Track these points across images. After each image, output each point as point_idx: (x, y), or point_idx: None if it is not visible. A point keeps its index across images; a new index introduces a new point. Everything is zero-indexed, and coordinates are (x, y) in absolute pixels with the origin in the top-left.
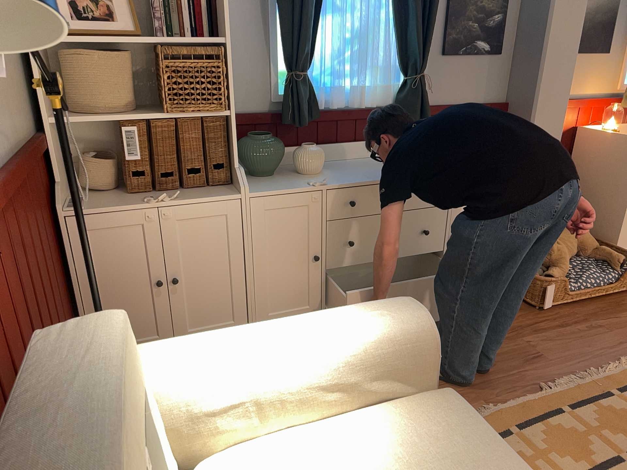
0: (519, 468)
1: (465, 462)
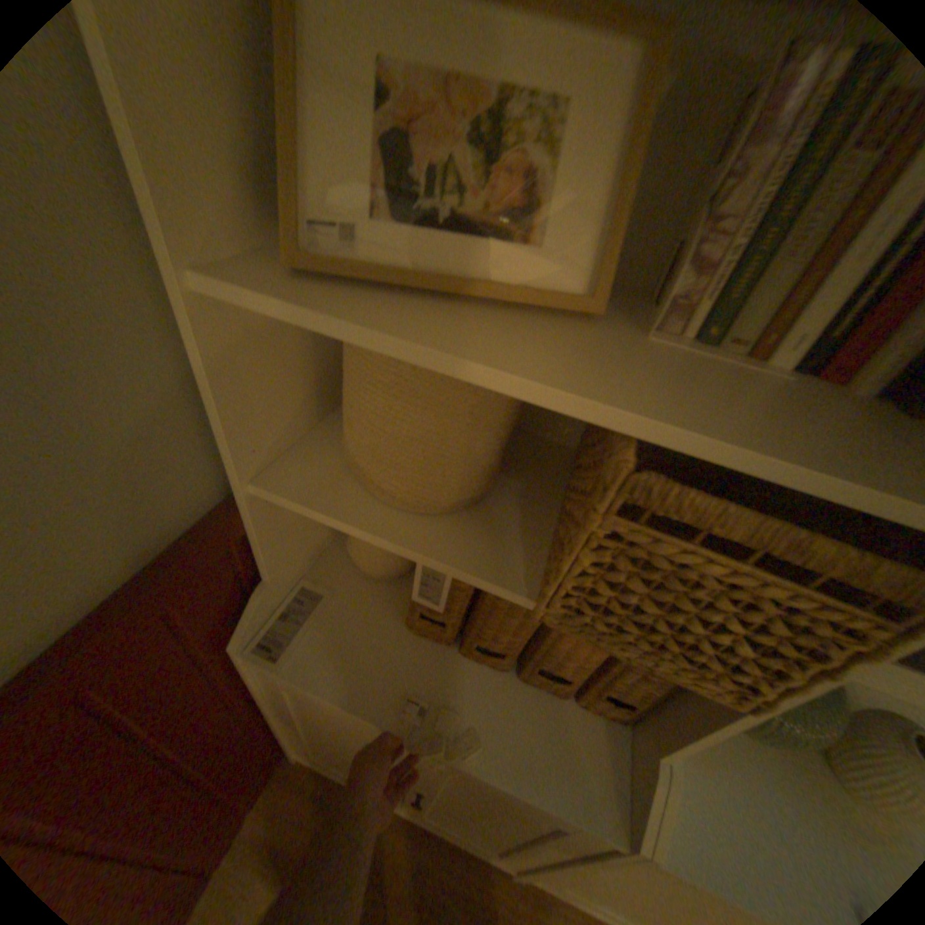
0: None
1: None
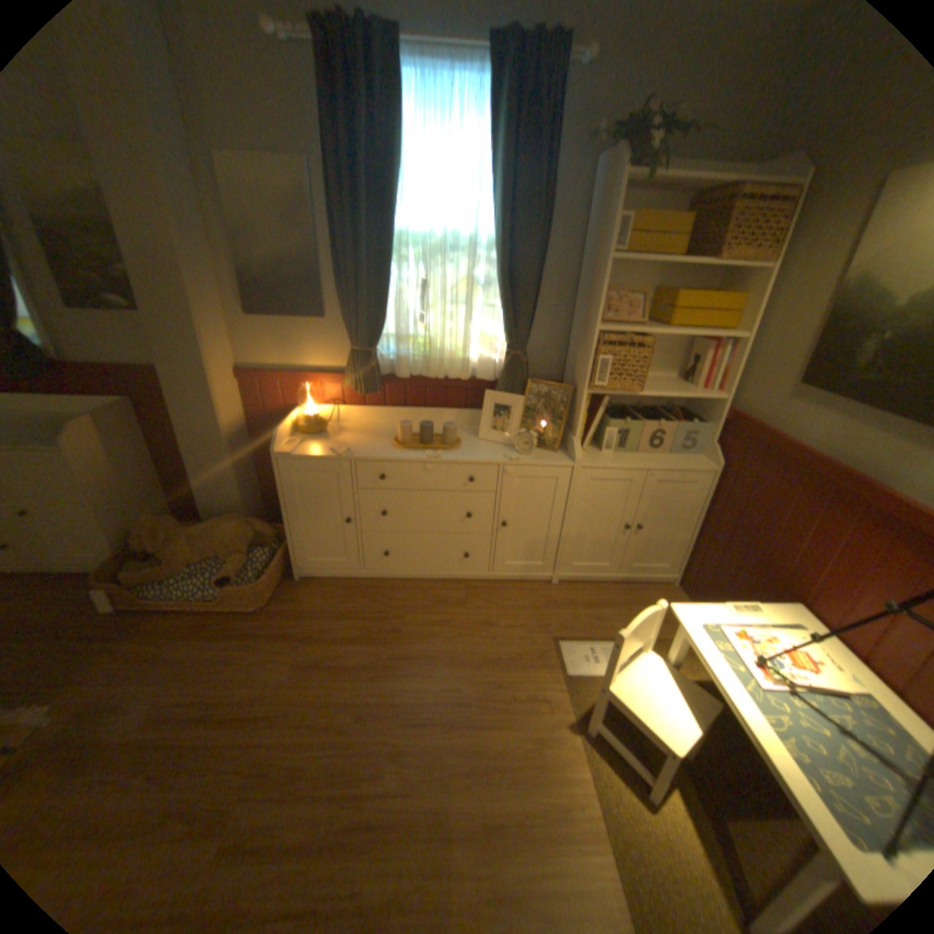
0: None
1: None
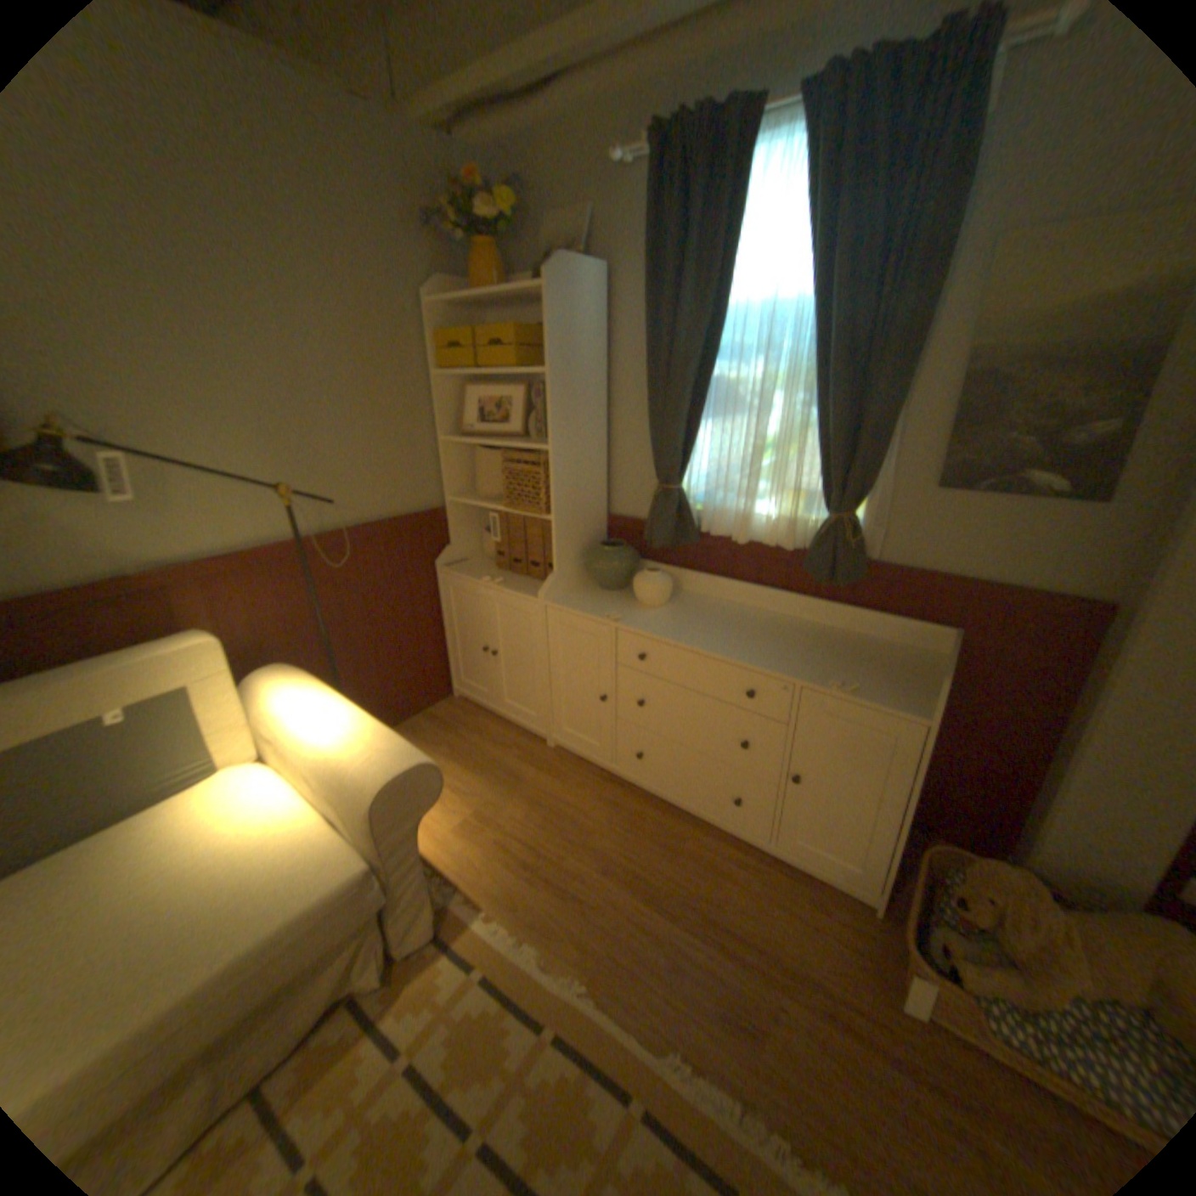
0: (240, 954)
1: (242, 906)
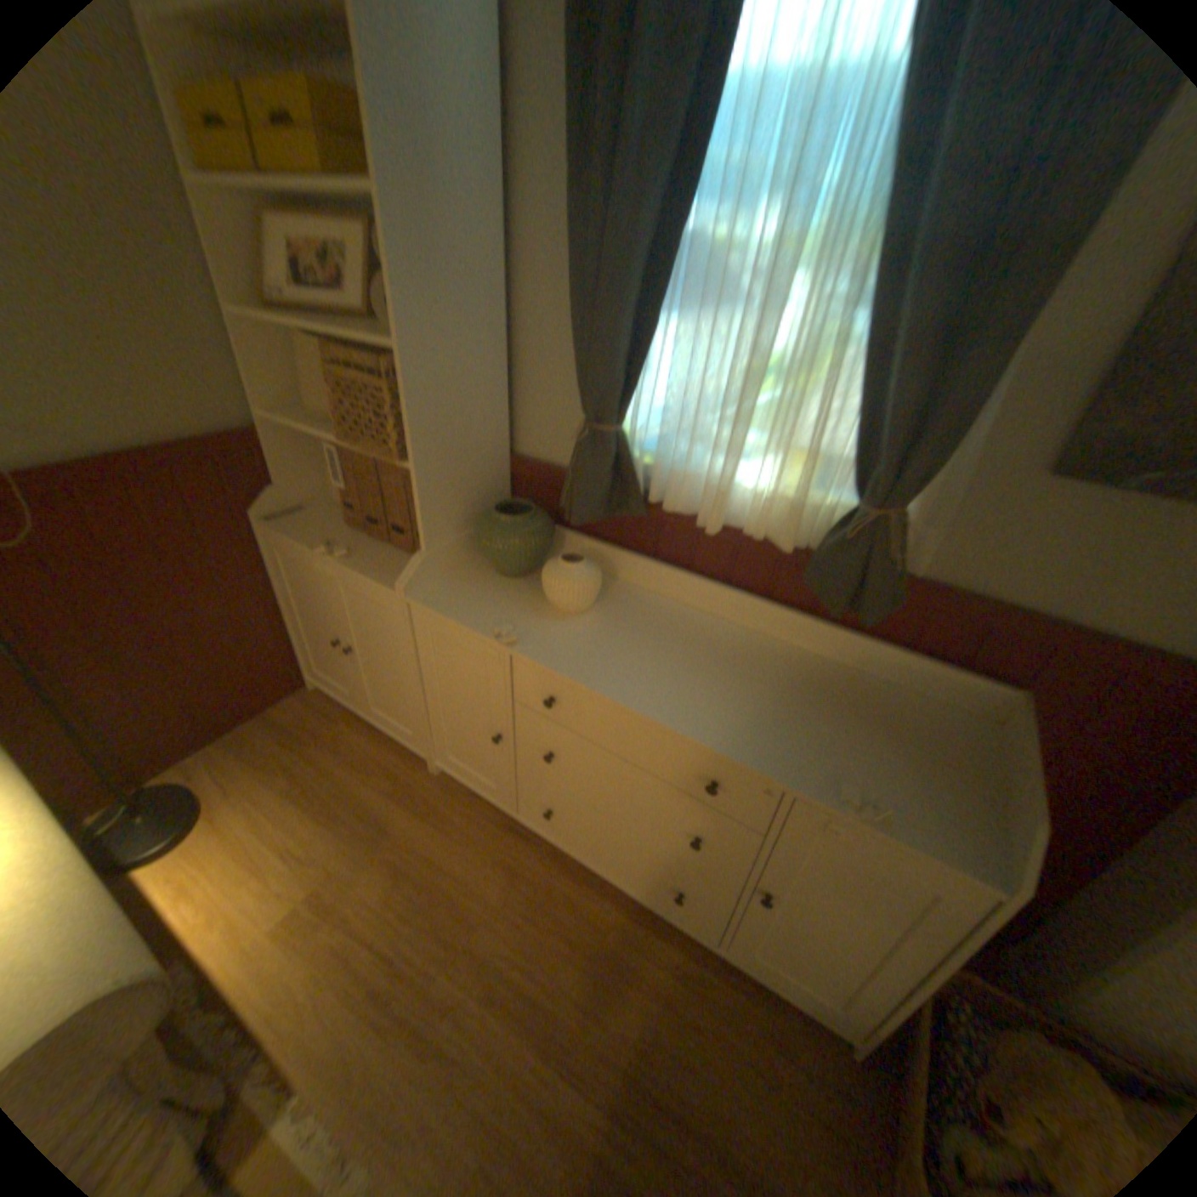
0: None
1: None
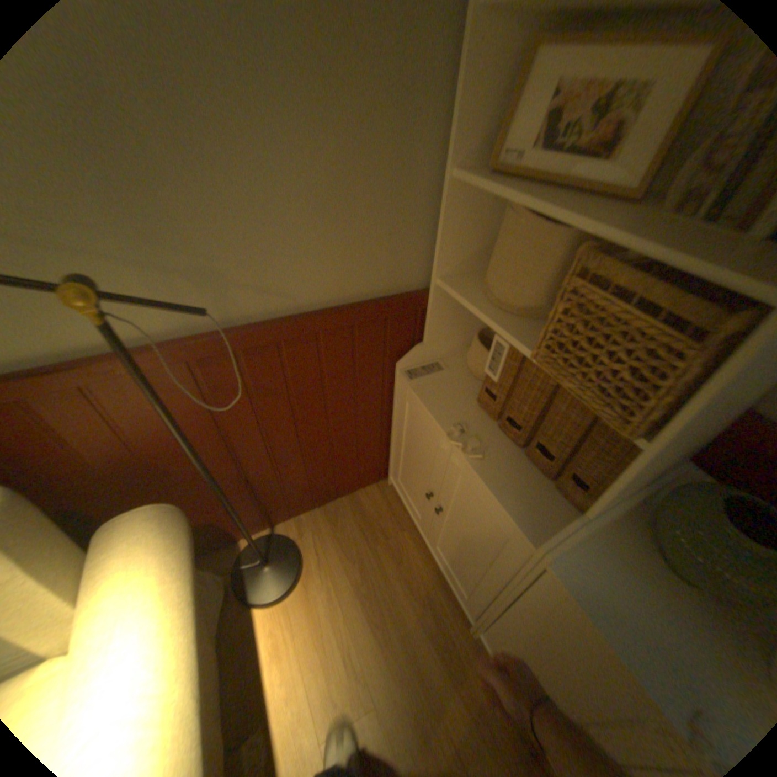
0: None
1: None
